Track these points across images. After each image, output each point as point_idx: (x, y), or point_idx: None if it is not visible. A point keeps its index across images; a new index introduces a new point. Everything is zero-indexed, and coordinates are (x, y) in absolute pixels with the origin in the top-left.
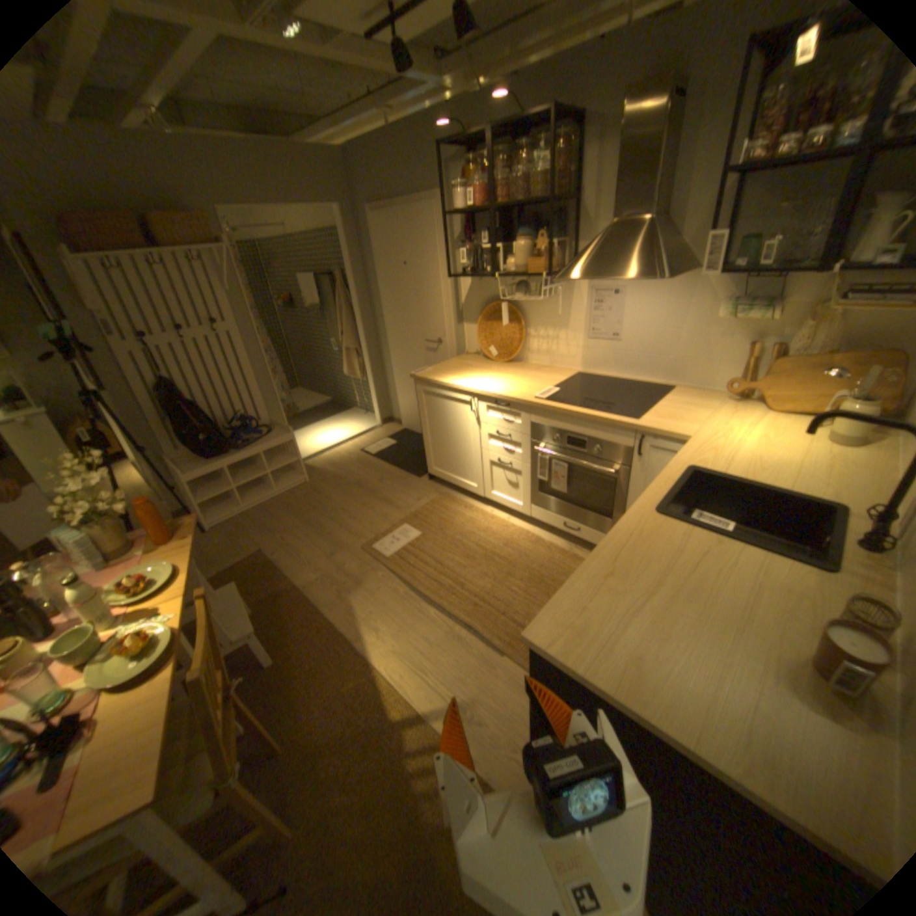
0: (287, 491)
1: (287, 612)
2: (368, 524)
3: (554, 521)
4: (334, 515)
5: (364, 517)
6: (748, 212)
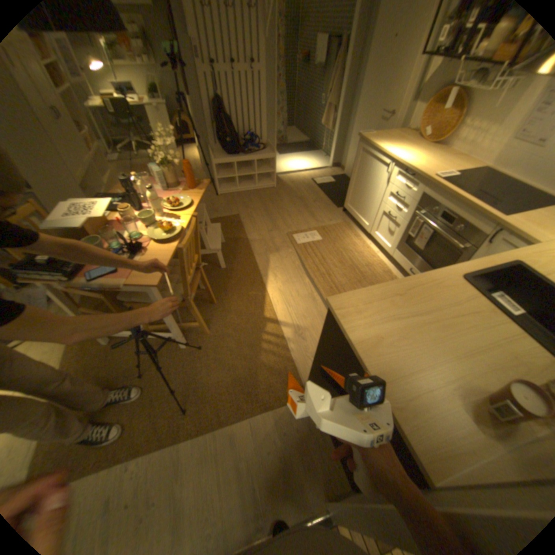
0: (263, 189)
1: (240, 249)
2: (296, 223)
3: (405, 265)
4: (281, 211)
5: (296, 218)
6: None
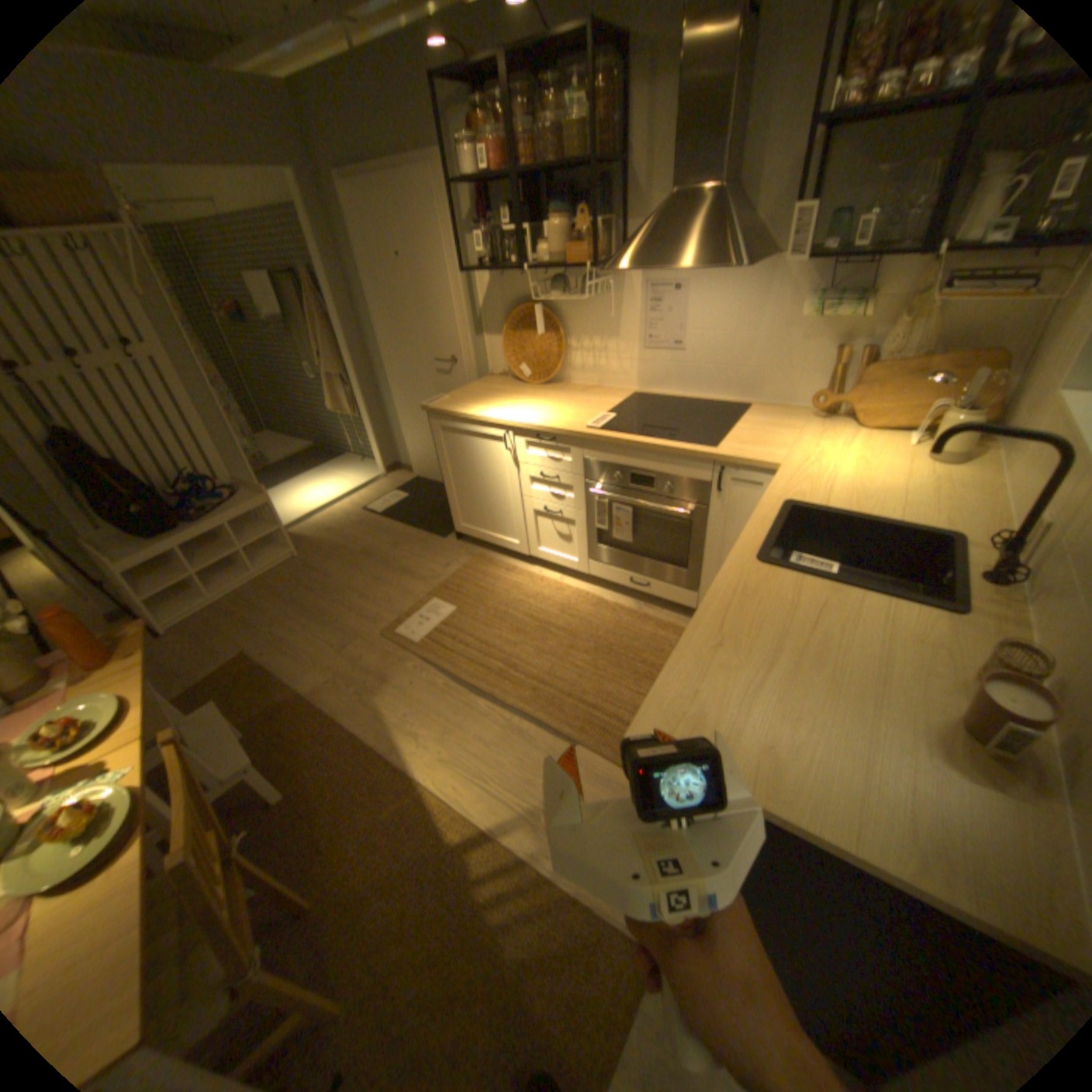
0: (269, 570)
1: (293, 727)
2: (385, 602)
3: (618, 577)
4: (339, 595)
5: (380, 594)
6: (836, 180)
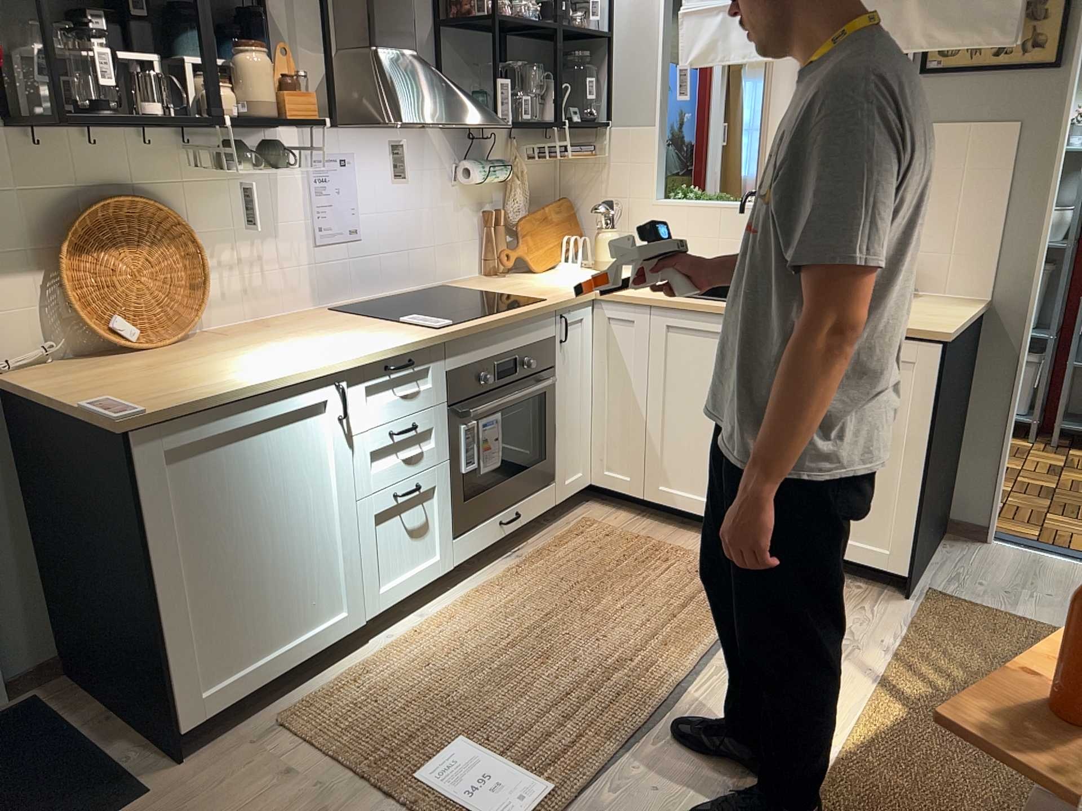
0: None
1: None
2: None
3: (489, 536)
4: None
5: None
6: (448, 70)
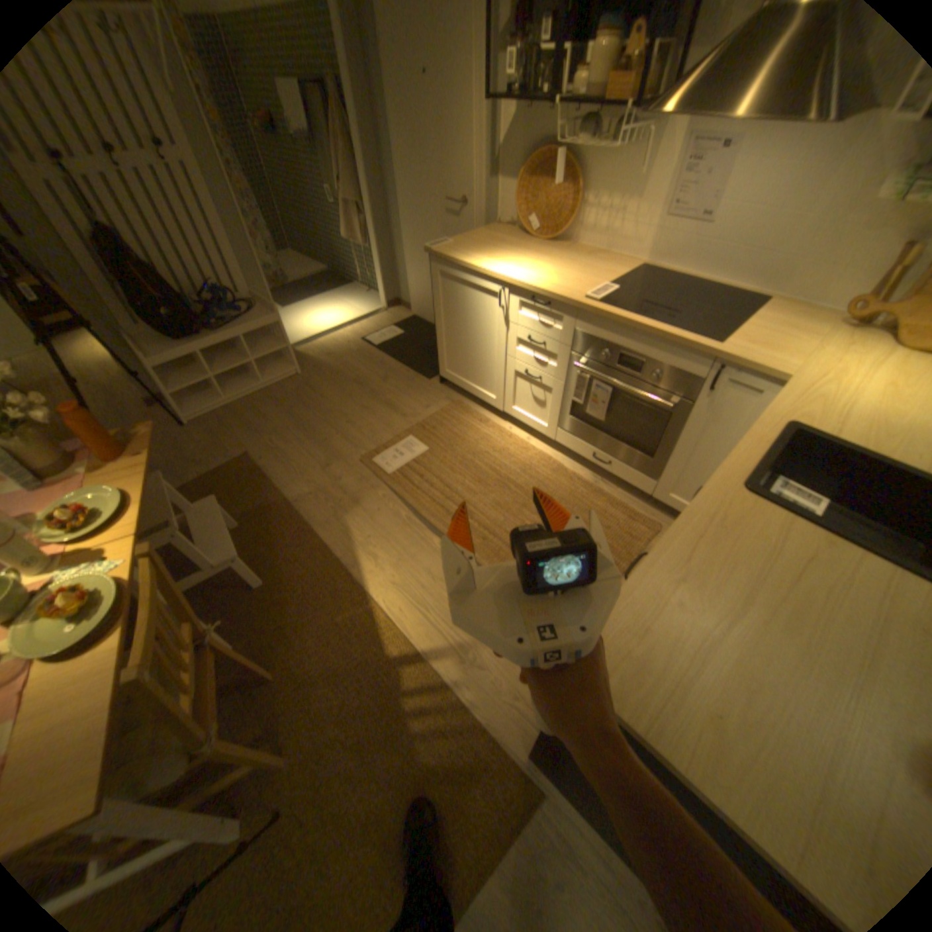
0: (276, 383)
1: (278, 527)
2: (369, 432)
3: (582, 450)
4: (331, 417)
5: (365, 423)
6: None
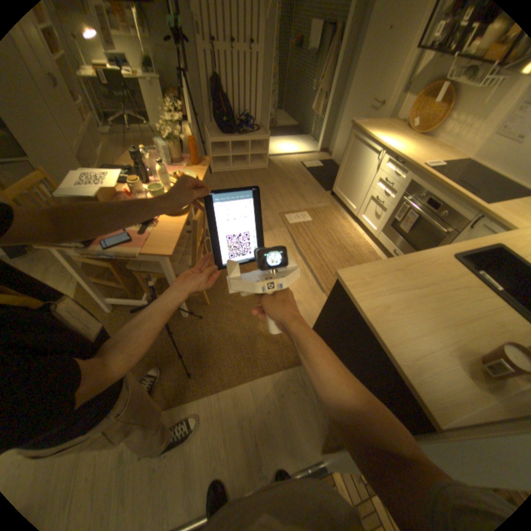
0: (254, 169)
1: None
2: (287, 204)
3: (389, 247)
4: (272, 192)
5: (287, 200)
6: None
